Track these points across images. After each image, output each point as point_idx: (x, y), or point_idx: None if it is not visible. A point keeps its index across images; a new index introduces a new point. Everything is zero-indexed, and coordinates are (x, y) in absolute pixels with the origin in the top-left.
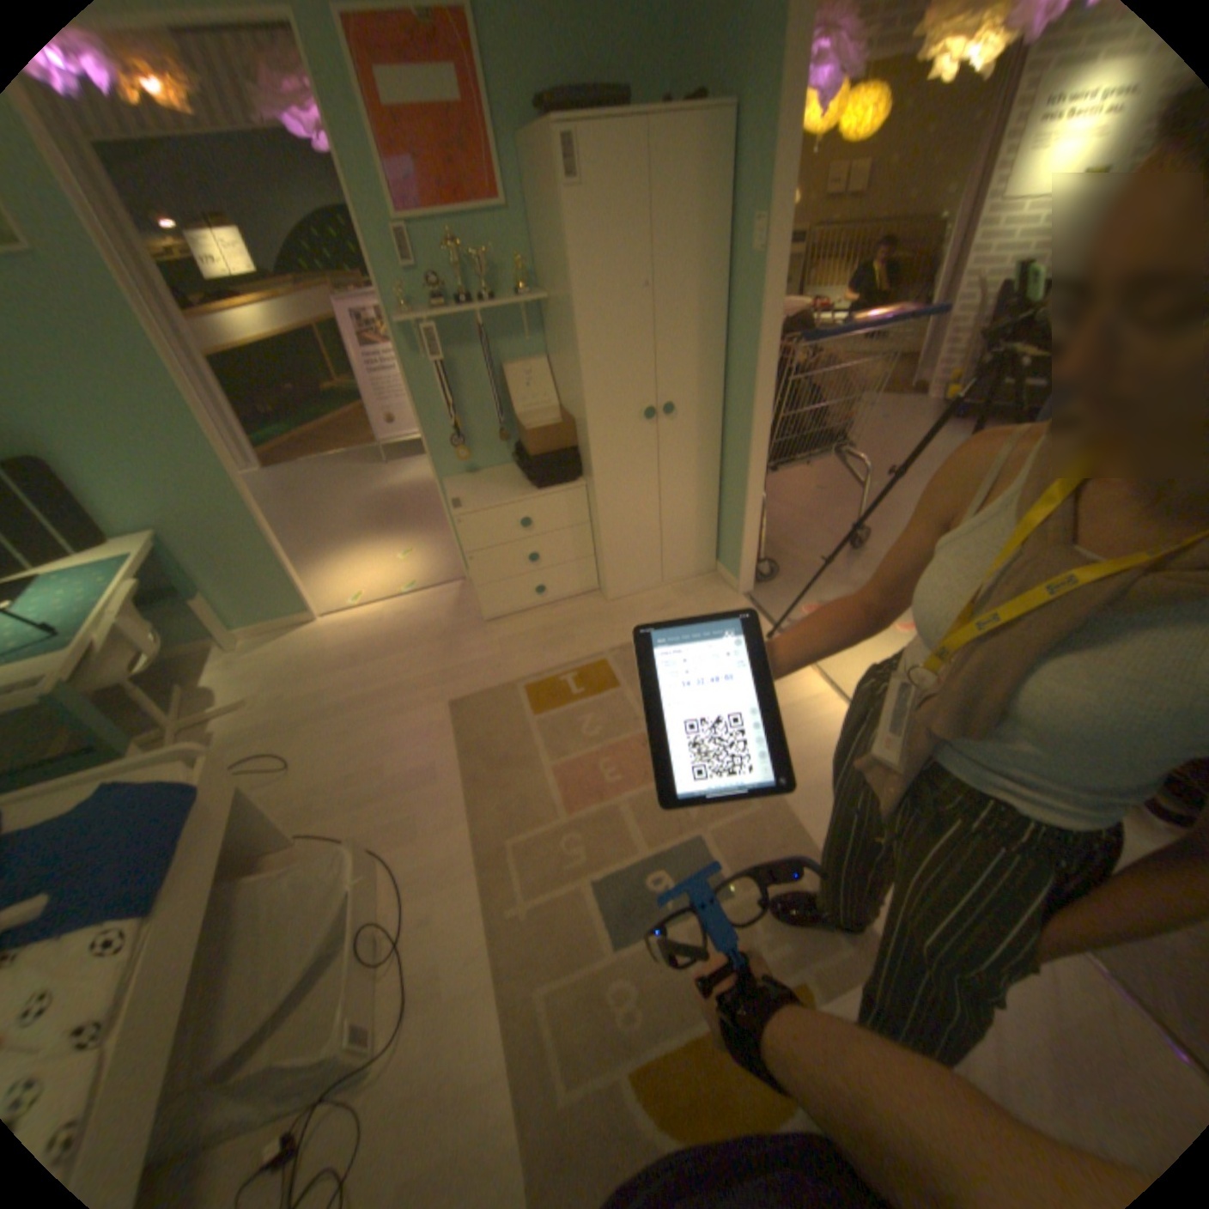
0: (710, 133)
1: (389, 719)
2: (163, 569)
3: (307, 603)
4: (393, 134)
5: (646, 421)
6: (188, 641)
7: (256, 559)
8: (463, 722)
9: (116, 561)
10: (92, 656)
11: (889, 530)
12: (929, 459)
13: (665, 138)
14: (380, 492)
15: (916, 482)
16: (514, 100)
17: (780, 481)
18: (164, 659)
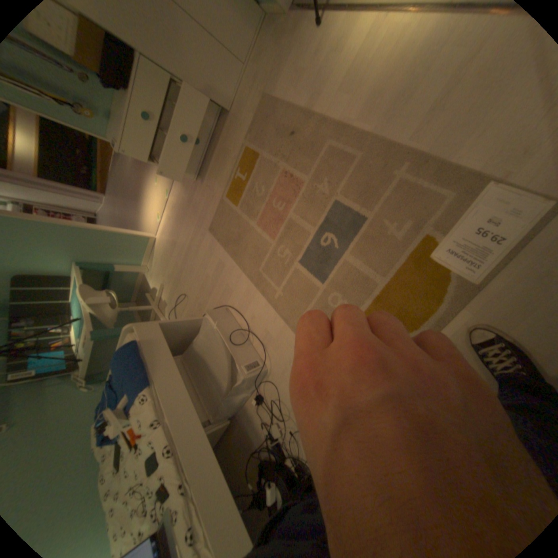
0: None
1: (197, 253)
2: (92, 268)
3: (144, 234)
4: None
5: None
6: (135, 277)
7: (108, 238)
8: (216, 233)
9: (73, 281)
10: (95, 314)
11: None
12: None
13: None
14: (130, 160)
15: None
16: None
17: None
18: (138, 286)
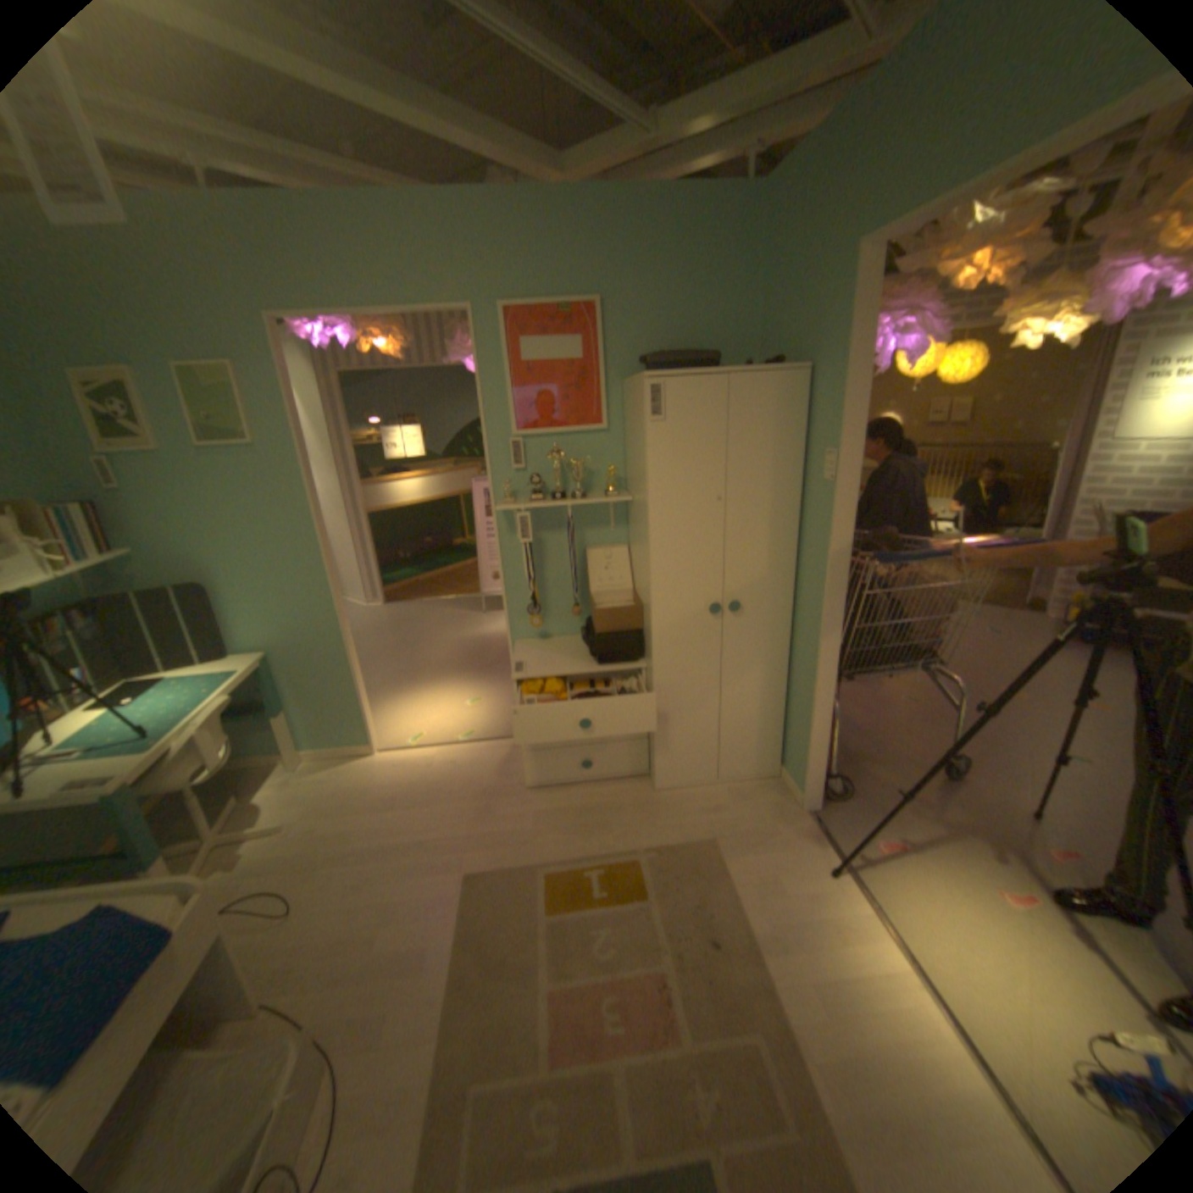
0: (786, 387)
1: (401, 883)
2: (261, 688)
3: (371, 737)
4: (526, 379)
5: (711, 615)
6: (262, 754)
7: (339, 689)
8: (471, 905)
9: (225, 677)
10: (165, 763)
11: (1000, 764)
12: (1051, 685)
13: (744, 389)
14: (471, 639)
15: (1035, 710)
16: (626, 358)
17: (868, 685)
18: (237, 768)
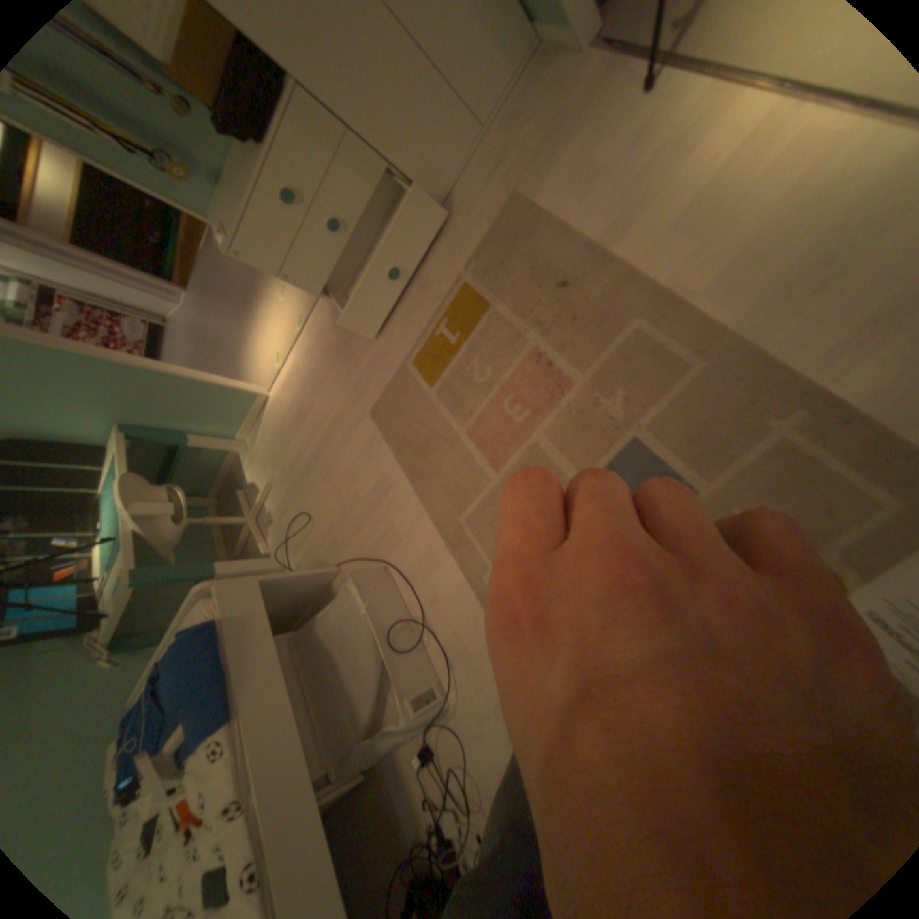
0: None
1: (341, 449)
2: (146, 438)
3: (248, 388)
4: None
5: None
6: (221, 456)
7: (184, 389)
8: (384, 424)
9: (110, 461)
10: (141, 534)
11: None
12: None
13: None
14: None
15: None
16: None
17: None
18: (224, 472)
